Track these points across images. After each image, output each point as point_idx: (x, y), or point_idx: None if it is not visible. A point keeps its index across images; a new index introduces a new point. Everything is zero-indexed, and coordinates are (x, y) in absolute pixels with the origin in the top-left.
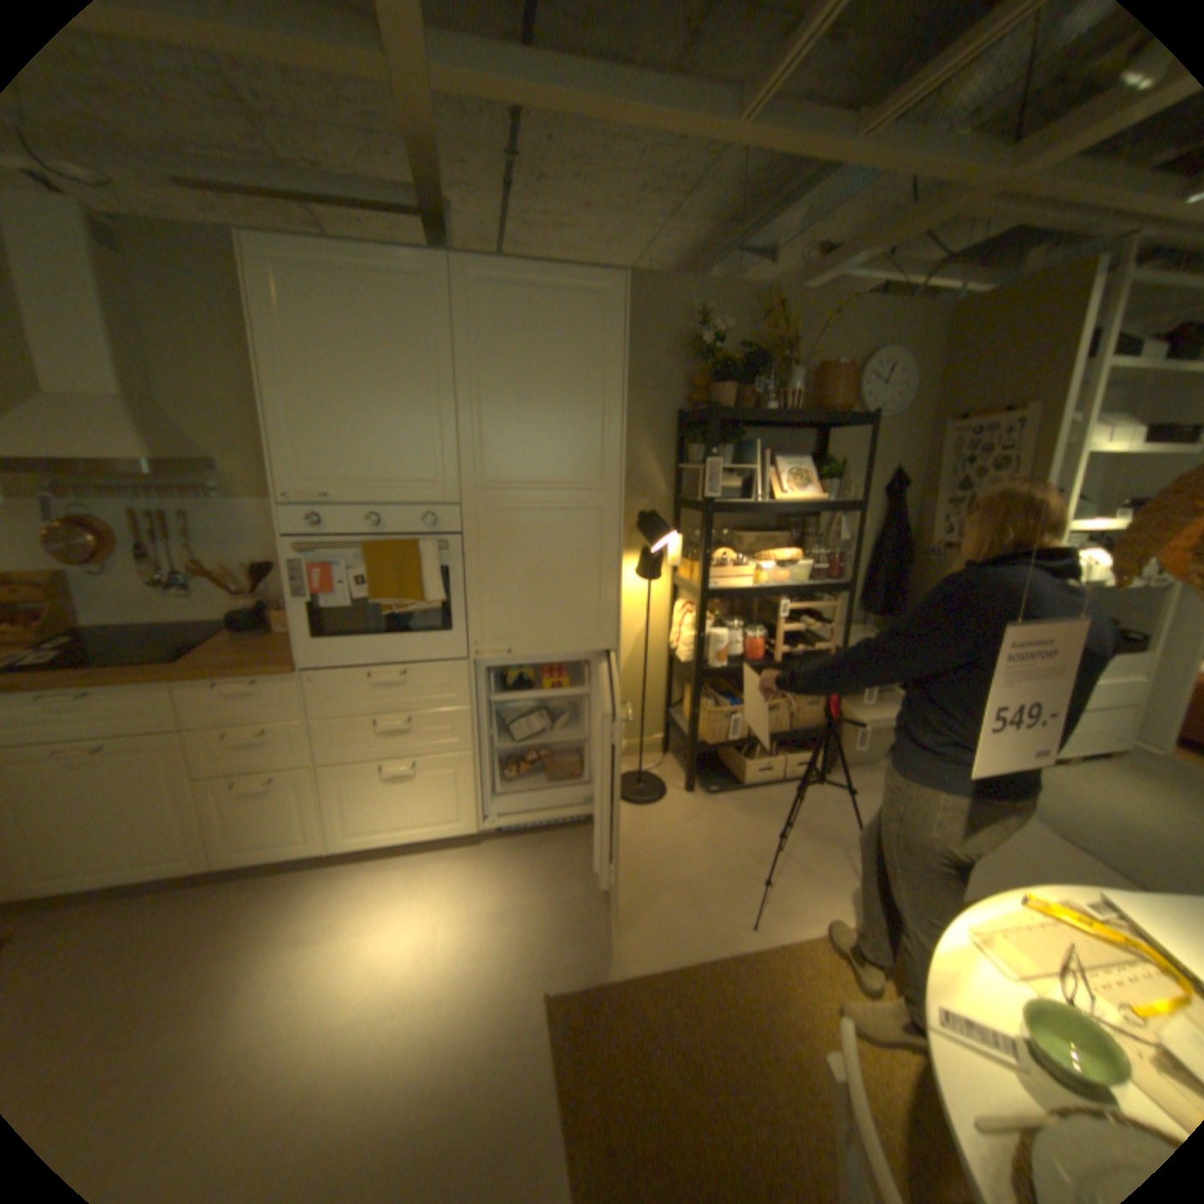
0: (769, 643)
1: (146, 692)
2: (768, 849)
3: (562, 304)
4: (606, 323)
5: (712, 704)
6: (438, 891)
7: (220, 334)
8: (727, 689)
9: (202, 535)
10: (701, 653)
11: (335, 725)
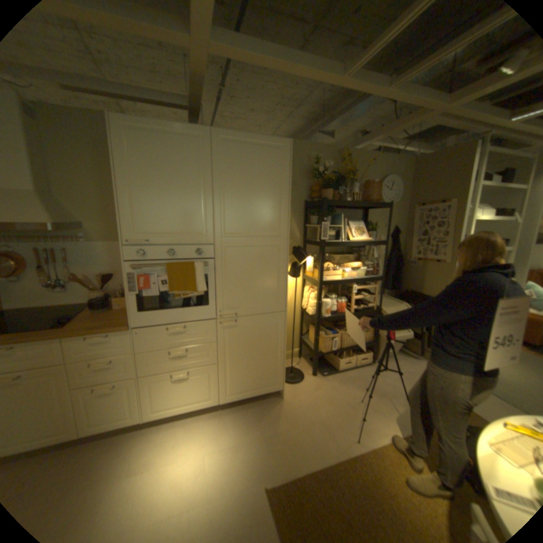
0: (348, 304)
1: (49, 343)
2: (356, 401)
3: (263, 152)
4: (282, 161)
5: (324, 333)
6: (202, 436)
7: (89, 161)
8: (329, 326)
9: (76, 260)
10: (320, 310)
11: (150, 355)
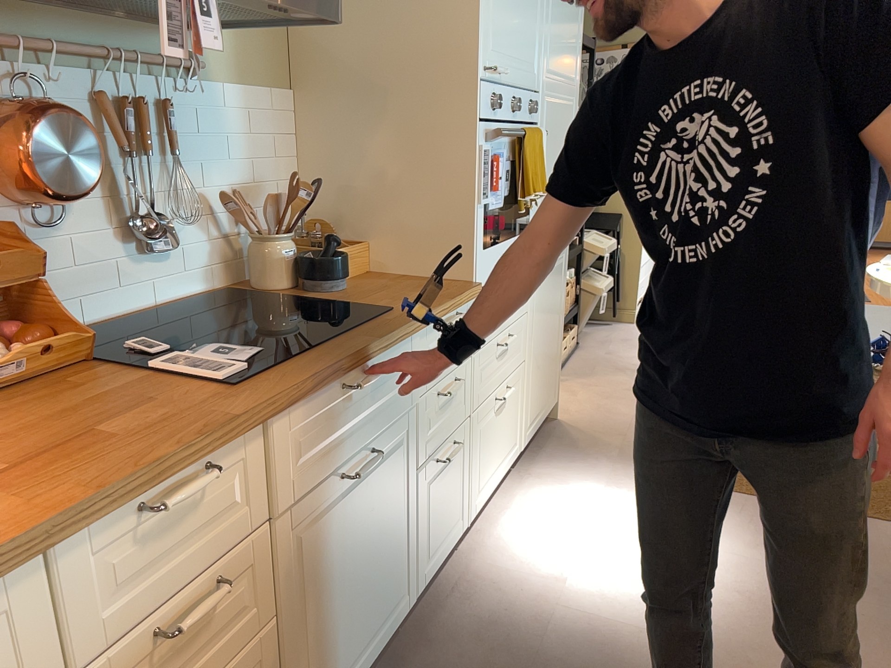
0: None
1: (405, 344)
2: (628, 383)
3: None
4: None
5: None
6: (552, 498)
7: None
8: None
9: (187, 143)
10: None
11: (484, 352)
